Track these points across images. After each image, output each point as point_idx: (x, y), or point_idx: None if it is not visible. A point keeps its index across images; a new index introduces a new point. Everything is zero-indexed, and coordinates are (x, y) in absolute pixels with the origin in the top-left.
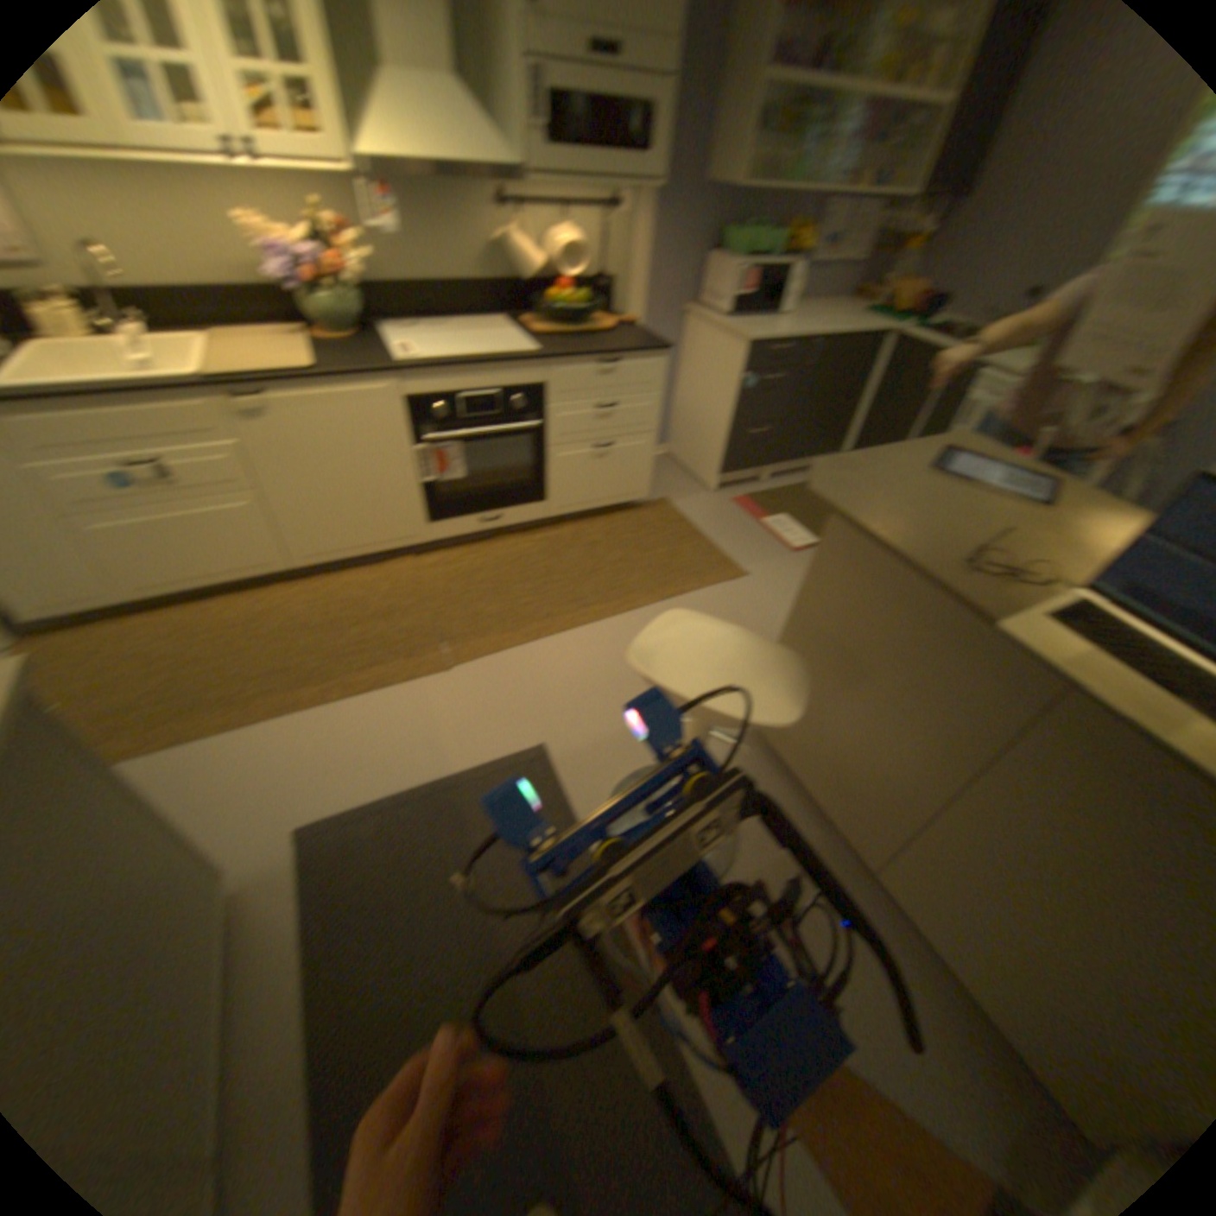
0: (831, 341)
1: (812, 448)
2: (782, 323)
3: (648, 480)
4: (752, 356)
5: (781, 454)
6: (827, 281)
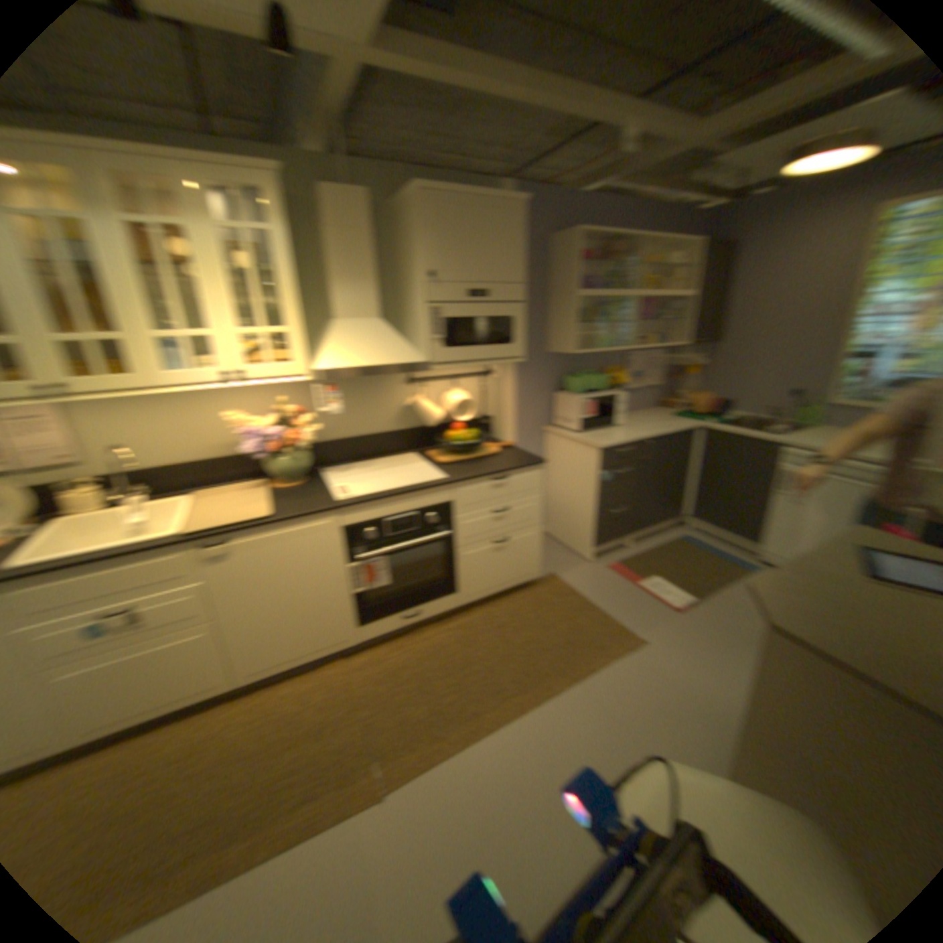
0: (653, 441)
1: (655, 518)
2: (613, 434)
3: (532, 563)
4: (598, 459)
5: (633, 526)
6: (633, 401)
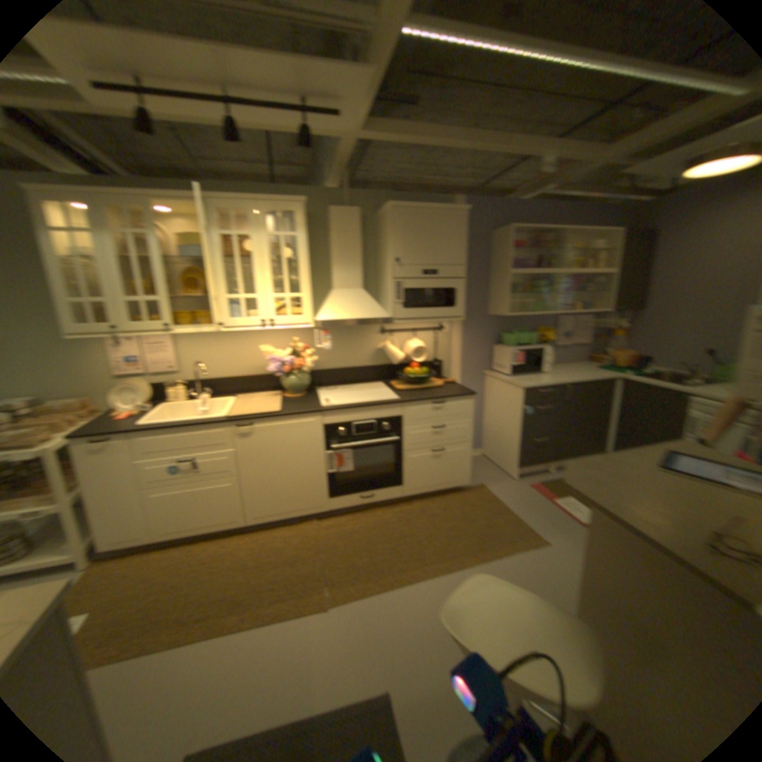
0: (574, 386)
1: (579, 450)
2: (540, 378)
3: (465, 472)
4: (523, 396)
5: (557, 454)
6: (565, 355)
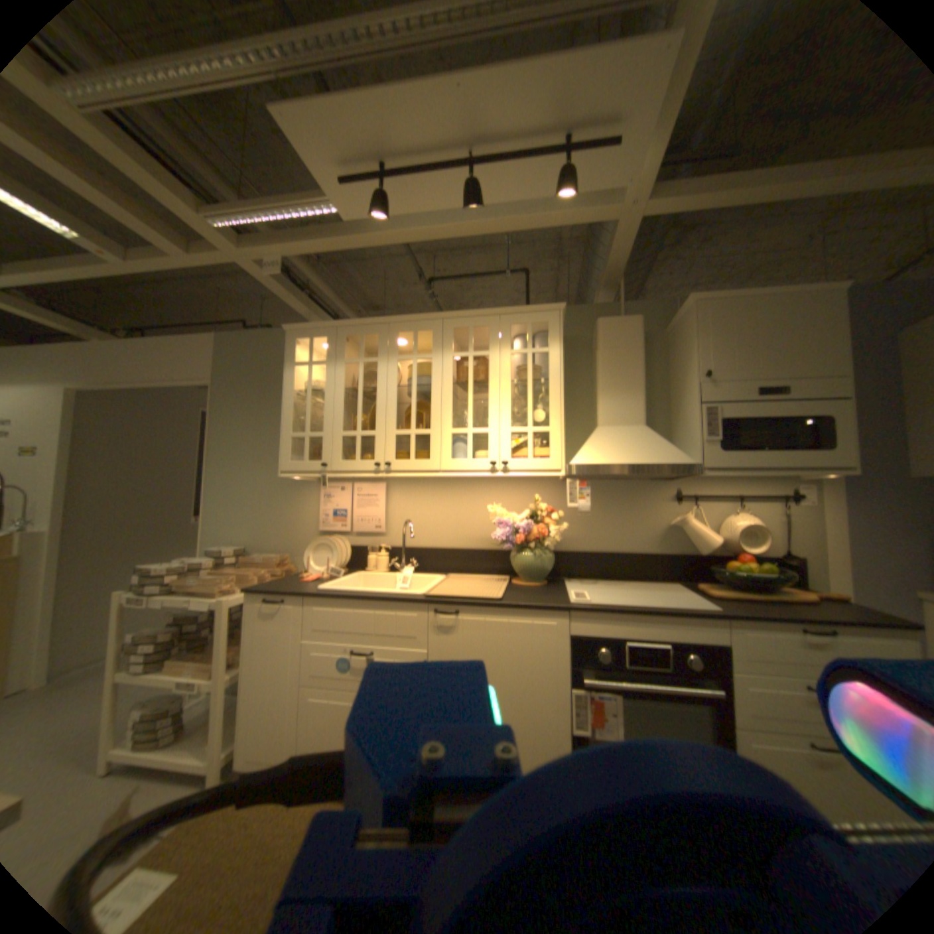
0: None
1: None
2: None
3: None
4: None
5: None
6: None
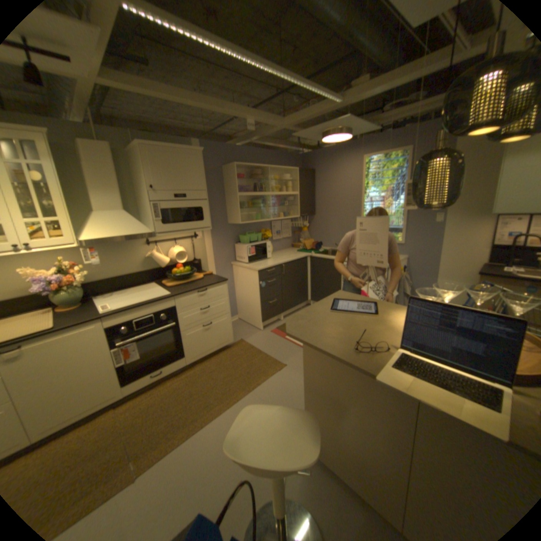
0: (286, 265)
1: (294, 303)
2: (267, 263)
3: (229, 335)
4: (259, 276)
5: (283, 308)
6: (279, 246)
